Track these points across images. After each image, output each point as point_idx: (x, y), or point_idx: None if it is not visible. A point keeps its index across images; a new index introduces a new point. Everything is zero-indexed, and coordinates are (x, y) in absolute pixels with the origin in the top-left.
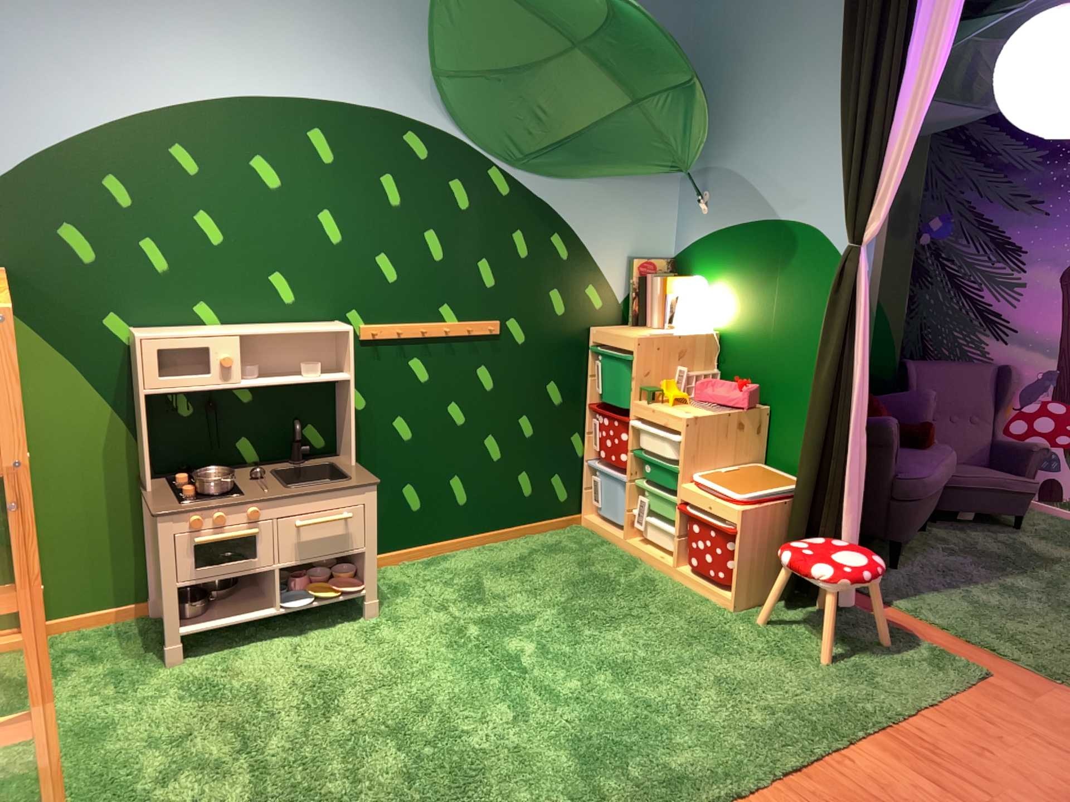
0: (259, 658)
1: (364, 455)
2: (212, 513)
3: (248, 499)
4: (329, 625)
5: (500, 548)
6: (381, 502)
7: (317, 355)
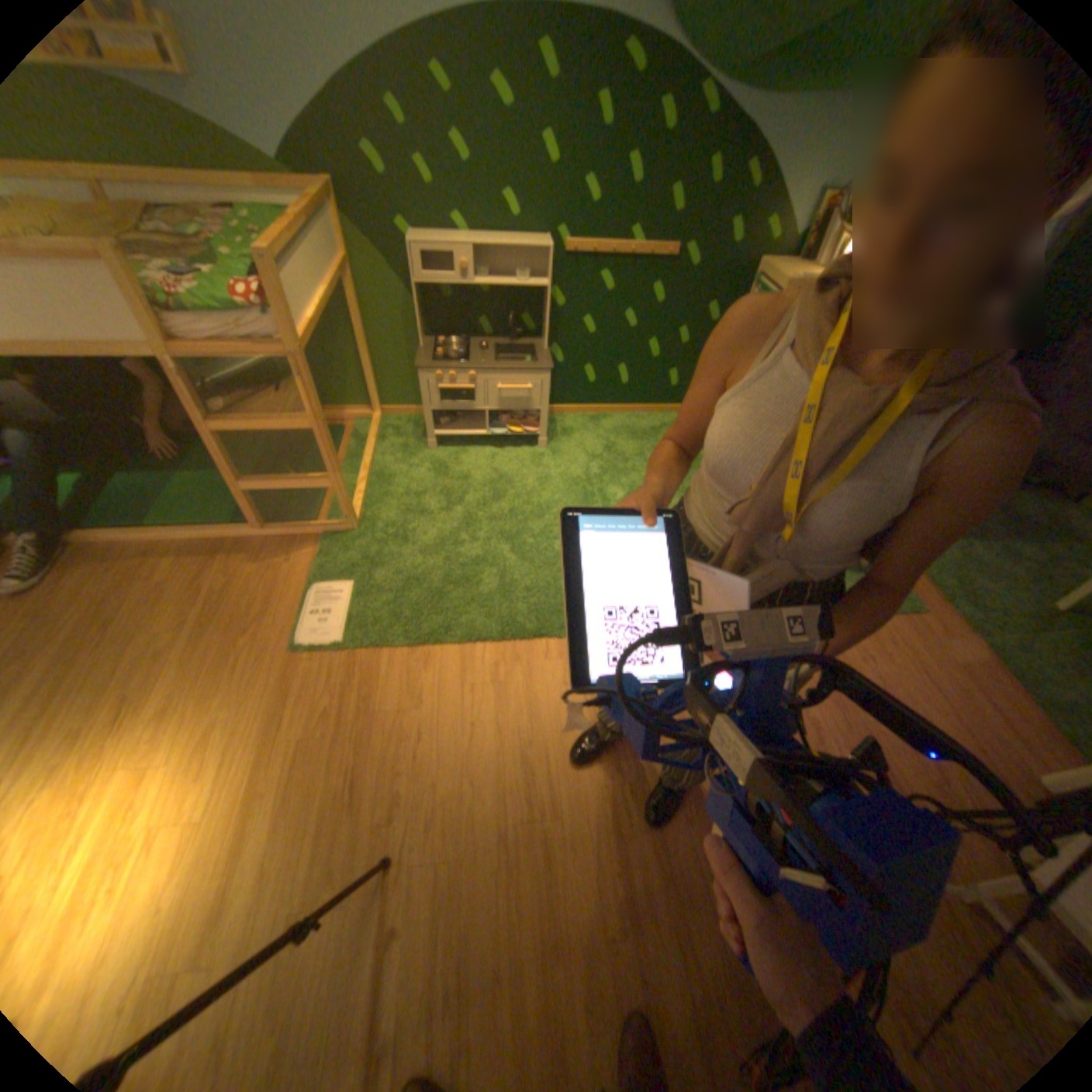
0: (469, 461)
1: (558, 342)
2: (443, 374)
3: (464, 369)
4: (513, 450)
5: (641, 420)
6: (567, 376)
7: (529, 262)
